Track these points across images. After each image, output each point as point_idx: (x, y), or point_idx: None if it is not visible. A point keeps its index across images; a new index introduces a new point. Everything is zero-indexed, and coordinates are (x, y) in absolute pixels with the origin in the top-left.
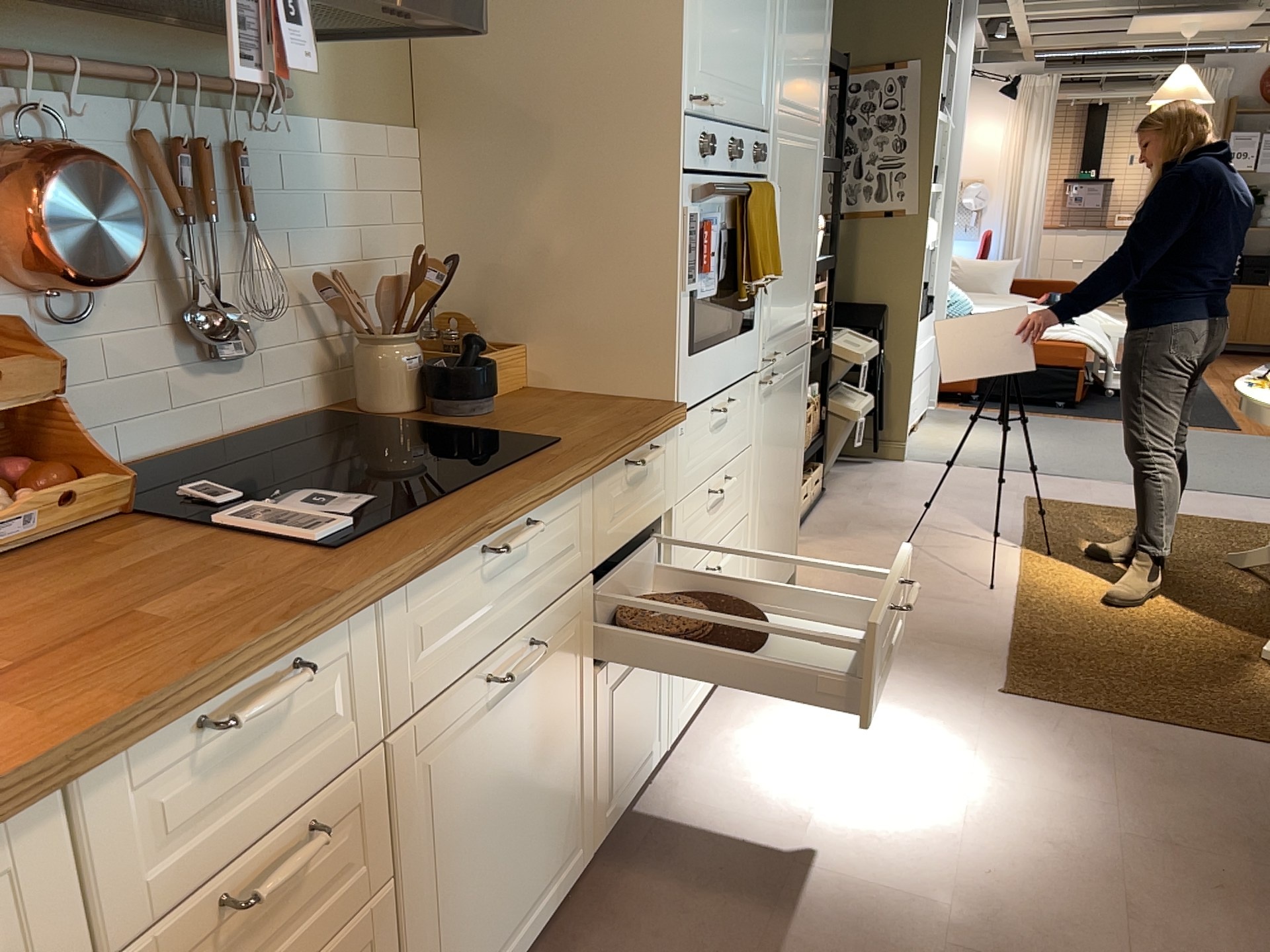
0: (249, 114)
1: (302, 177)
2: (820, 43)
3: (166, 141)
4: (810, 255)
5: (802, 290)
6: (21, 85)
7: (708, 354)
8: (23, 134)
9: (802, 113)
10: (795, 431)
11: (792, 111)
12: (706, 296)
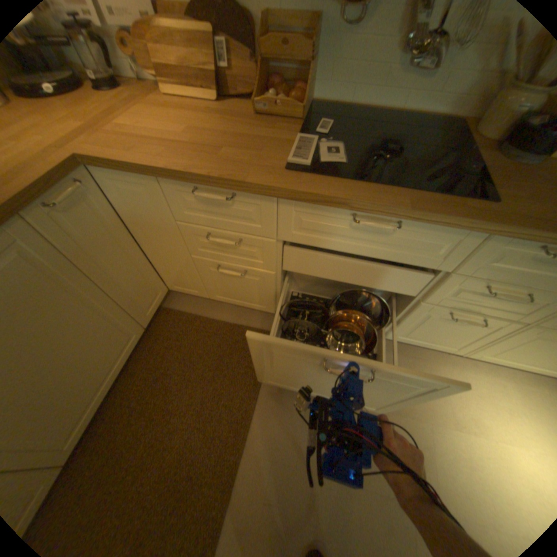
0: None
1: None
2: None
3: None
4: None
5: None
6: None
7: None
8: None
9: None
10: None
11: None
12: None
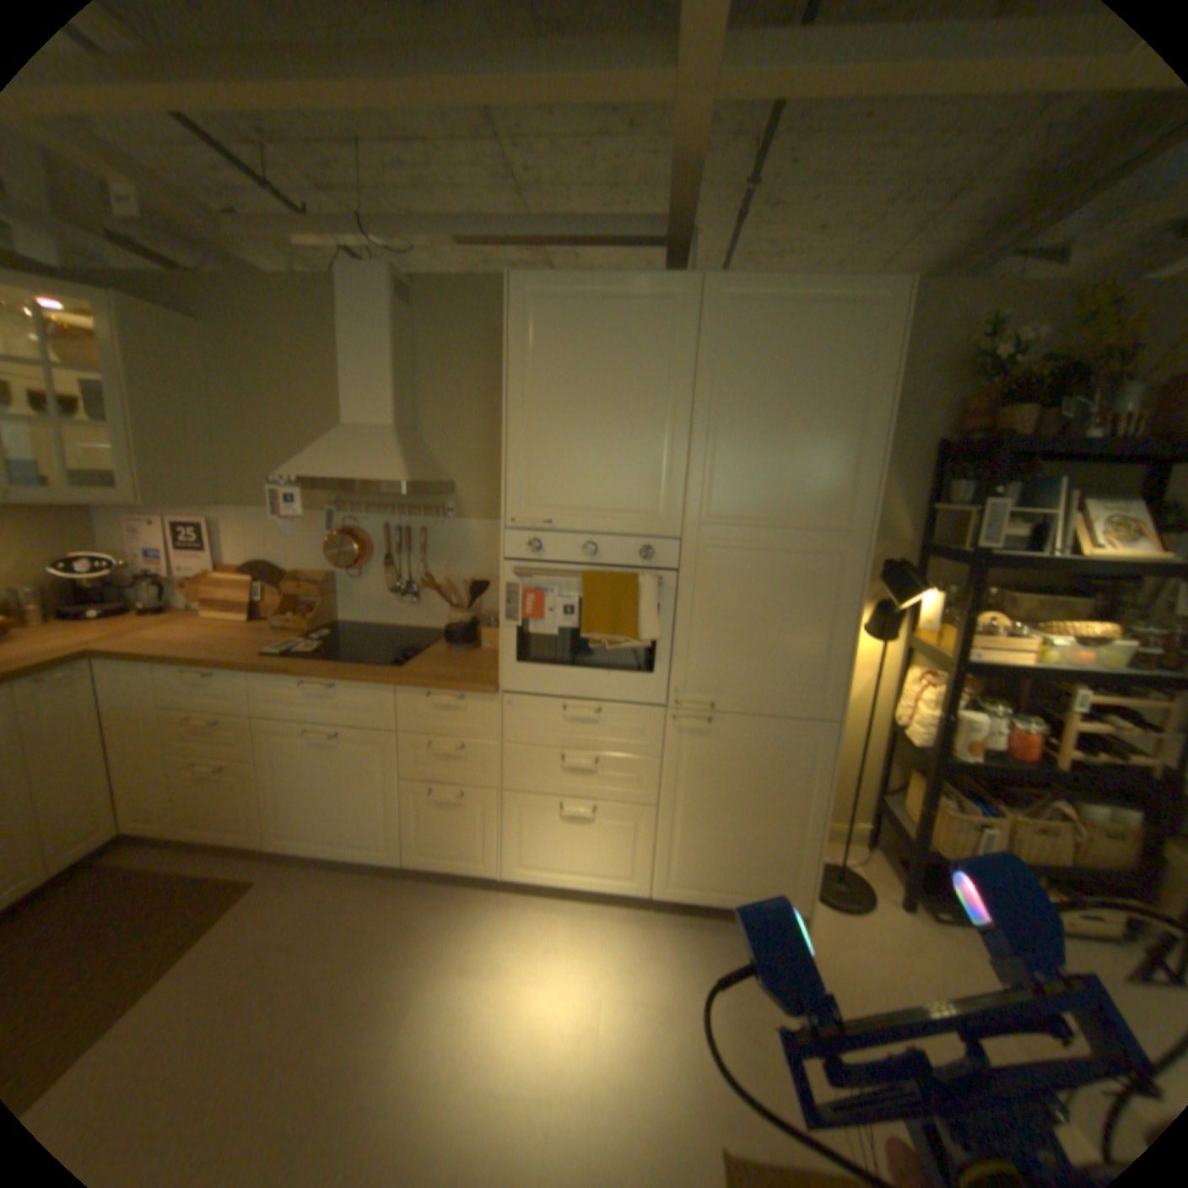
0: (432, 516)
1: (454, 539)
2: (841, 457)
3: (391, 525)
4: (832, 643)
5: (802, 669)
6: (349, 510)
7: (549, 668)
8: (341, 524)
9: (782, 519)
10: (794, 789)
11: (747, 518)
12: (540, 631)
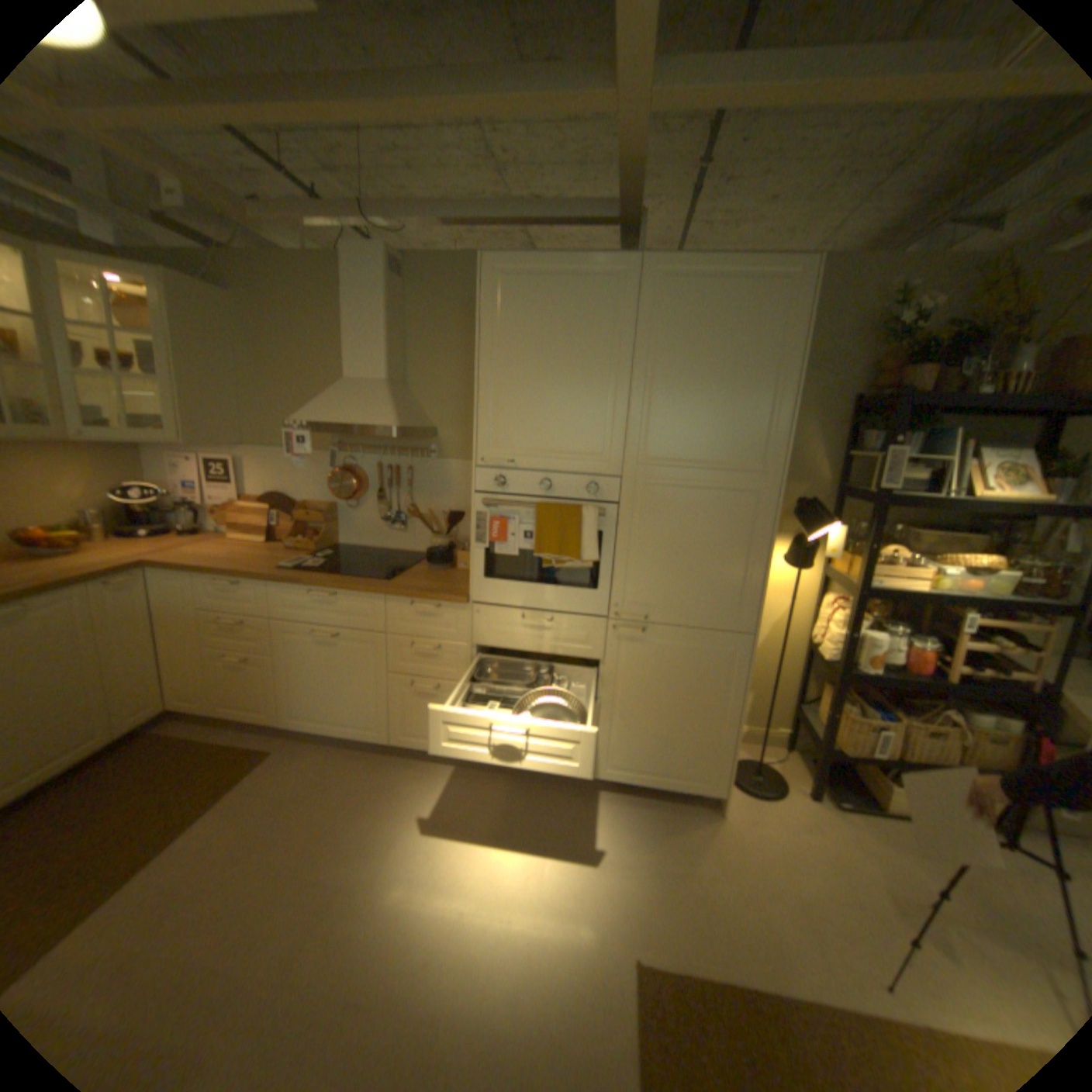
0: (418, 457)
1: (436, 477)
2: (758, 409)
3: (384, 465)
4: (748, 567)
5: (723, 589)
6: (350, 452)
7: (512, 584)
8: (344, 463)
9: (707, 461)
10: (715, 690)
11: (678, 460)
12: (505, 553)
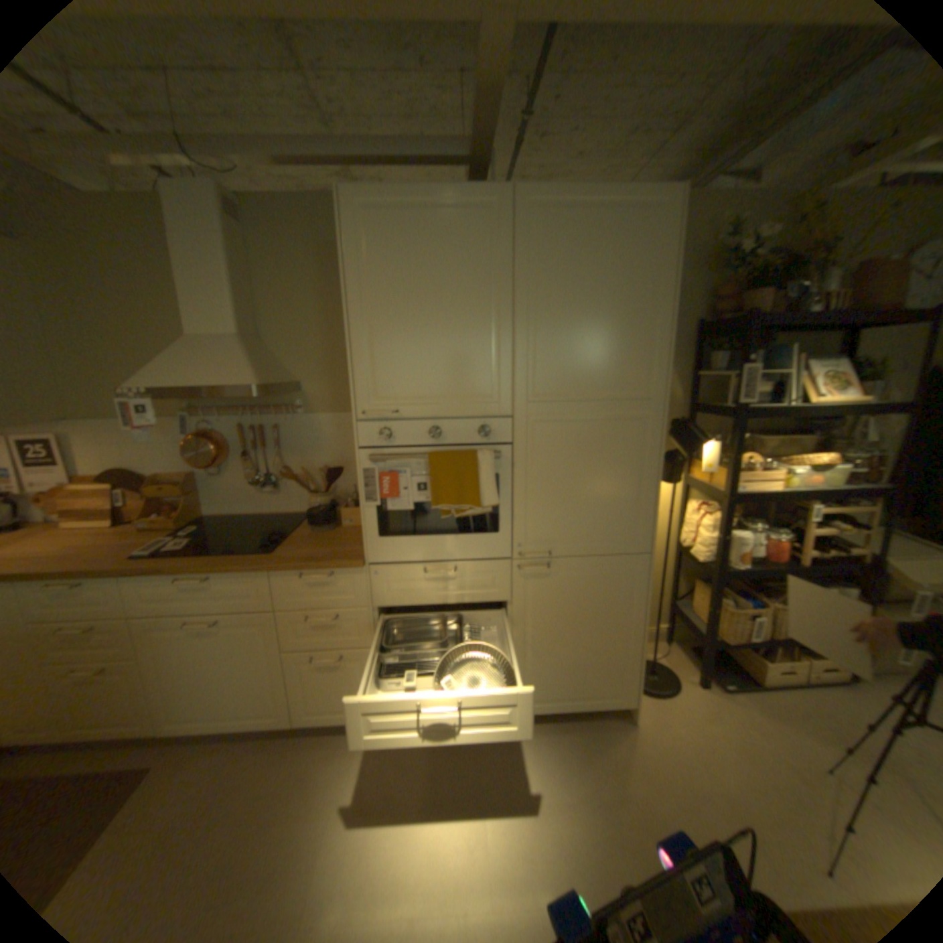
0: (283, 413)
1: (306, 432)
2: (639, 337)
3: (245, 425)
4: (641, 491)
5: (619, 515)
6: (203, 414)
7: (410, 539)
8: (197, 427)
9: (596, 393)
10: (620, 611)
11: (567, 394)
12: (399, 508)
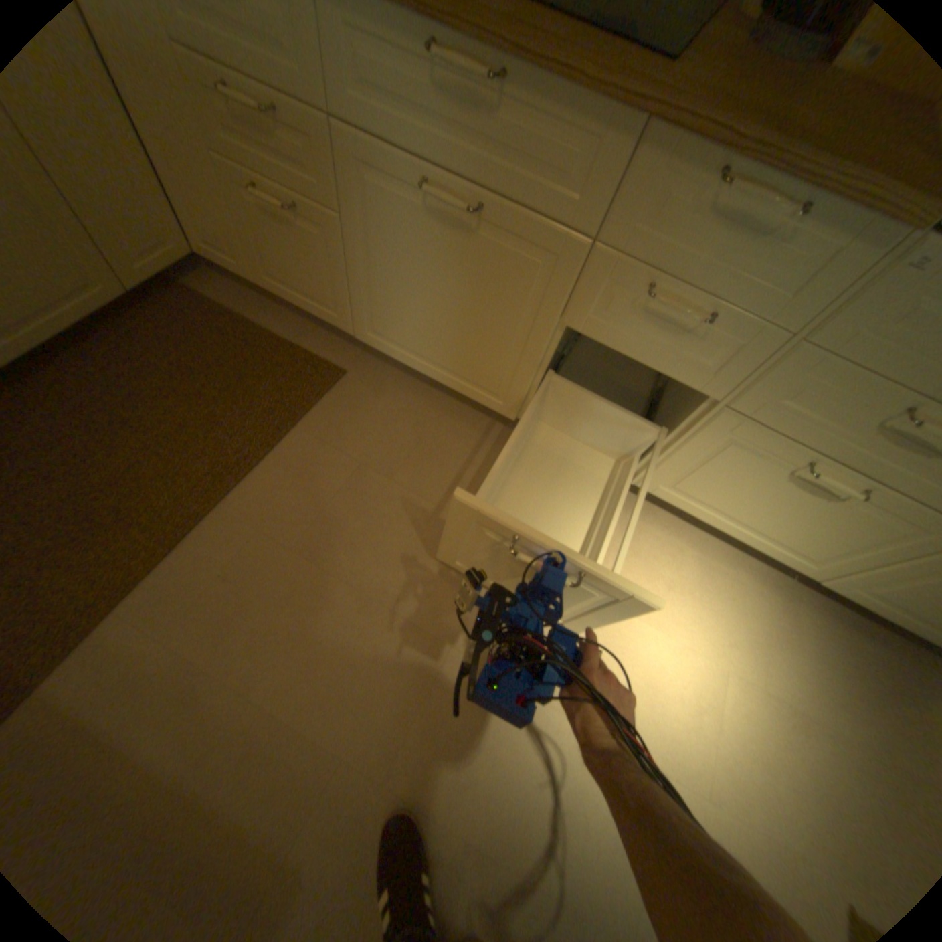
0: None
1: None
2: None
3: None
4: None
5: None
6: None
7: None
8: None
9: None
10: None
11: None
12: None
